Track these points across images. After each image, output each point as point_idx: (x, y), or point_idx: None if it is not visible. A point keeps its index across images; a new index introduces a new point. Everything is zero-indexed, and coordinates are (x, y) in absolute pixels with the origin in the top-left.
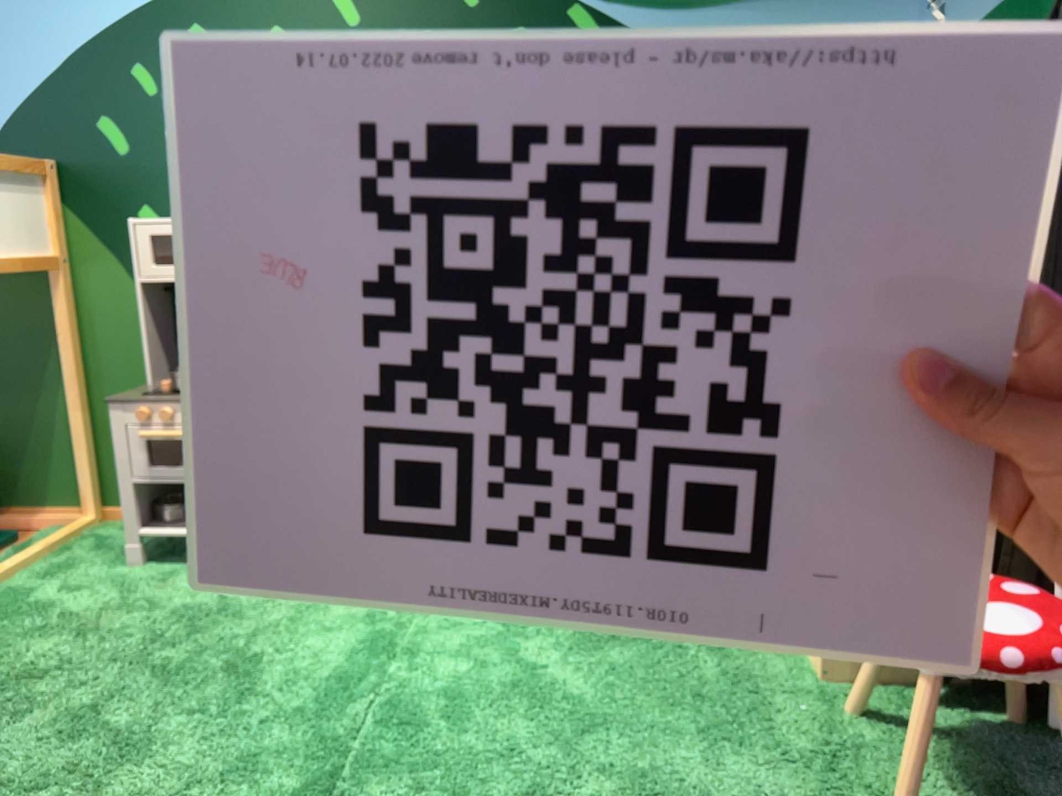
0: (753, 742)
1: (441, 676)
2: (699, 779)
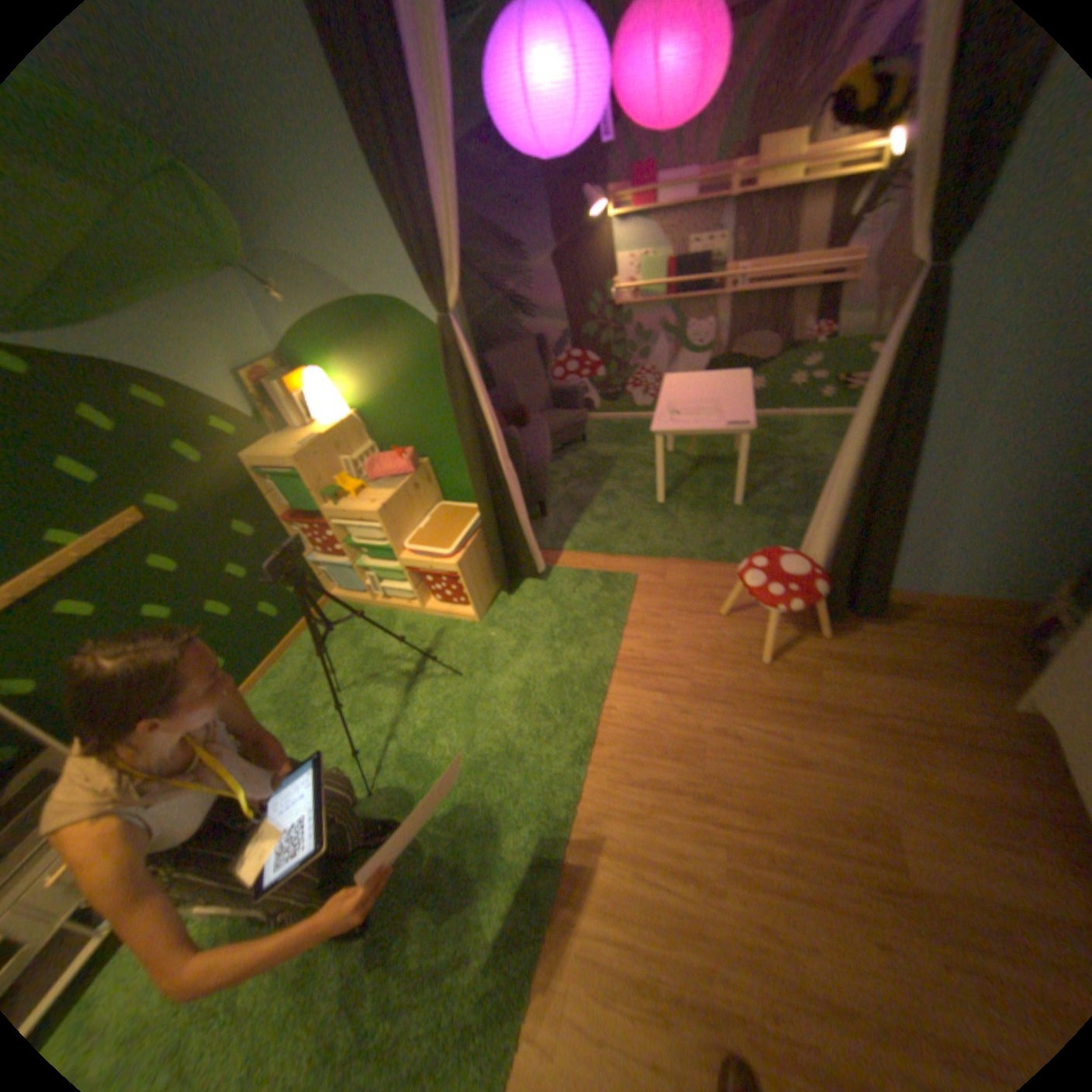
0: (499, 659)
1: (387, 781)
2: (511, 684)
